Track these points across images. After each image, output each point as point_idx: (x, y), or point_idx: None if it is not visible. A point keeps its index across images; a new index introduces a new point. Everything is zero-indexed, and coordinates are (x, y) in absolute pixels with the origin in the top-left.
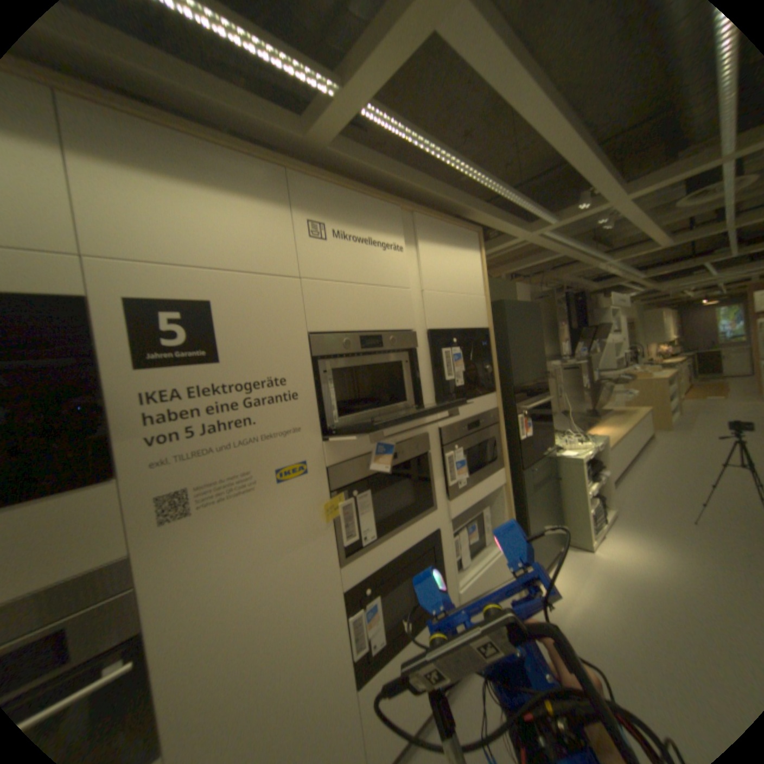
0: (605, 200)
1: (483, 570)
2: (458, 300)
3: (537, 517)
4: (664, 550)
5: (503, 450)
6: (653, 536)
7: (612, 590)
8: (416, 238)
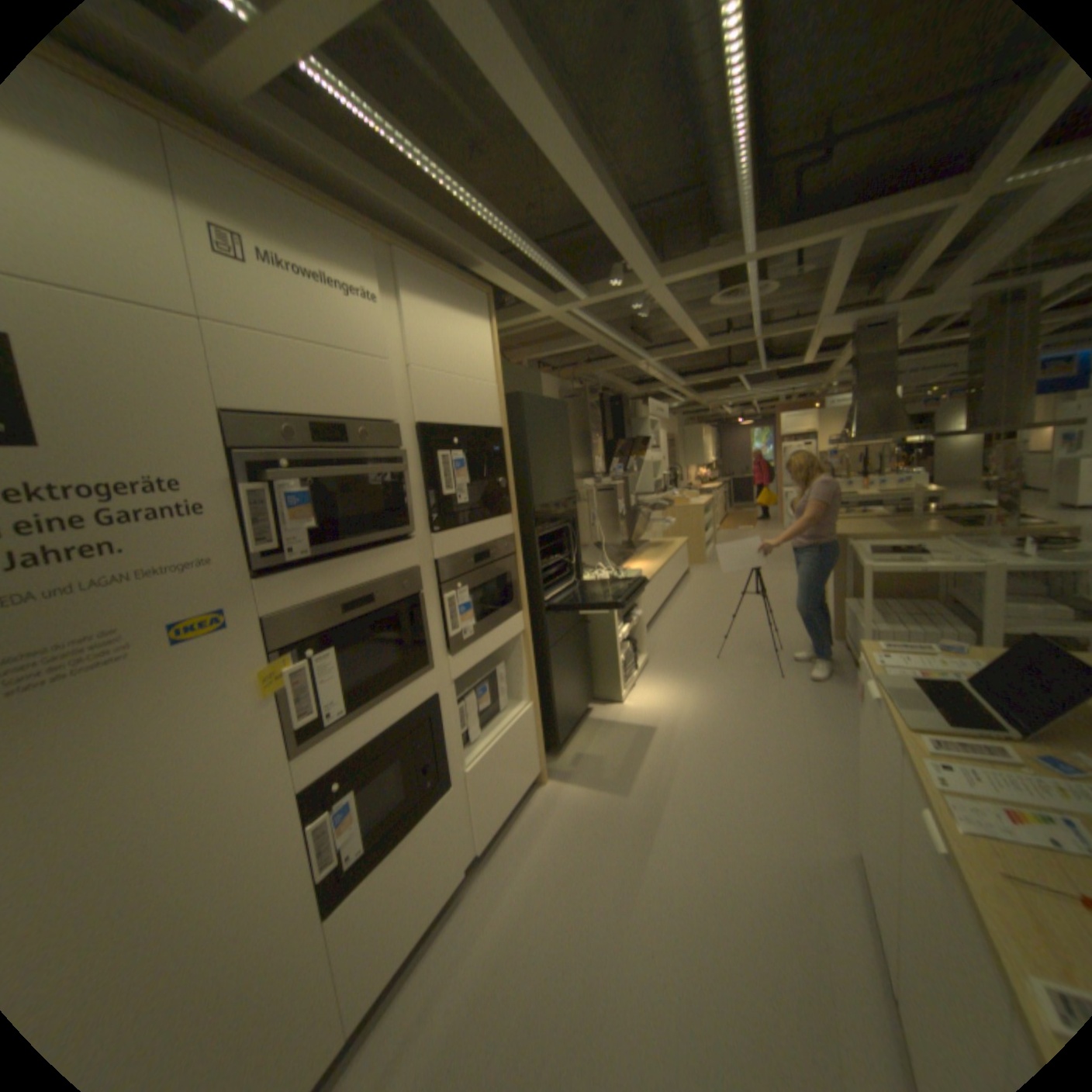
0: (639, 280)
1: (496, 740)
2: (460, 385)
3: (561, 668)
4: (688, 688)
5: (520, 588)
6: (679, 676)
7: (637, 738)
8: (397, 286)
